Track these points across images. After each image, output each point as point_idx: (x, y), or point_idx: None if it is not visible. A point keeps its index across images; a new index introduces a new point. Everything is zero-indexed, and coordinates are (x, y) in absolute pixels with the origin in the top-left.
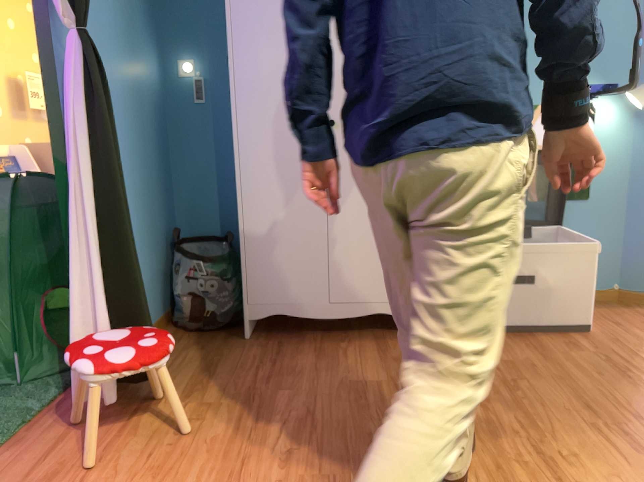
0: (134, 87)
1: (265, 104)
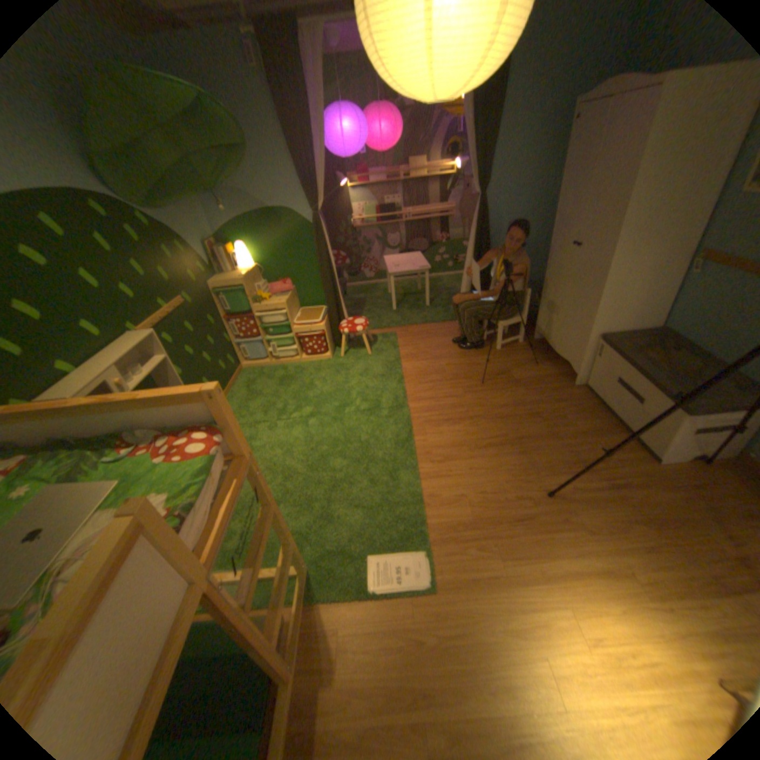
0: (544, 201)
1: (563, 226)
